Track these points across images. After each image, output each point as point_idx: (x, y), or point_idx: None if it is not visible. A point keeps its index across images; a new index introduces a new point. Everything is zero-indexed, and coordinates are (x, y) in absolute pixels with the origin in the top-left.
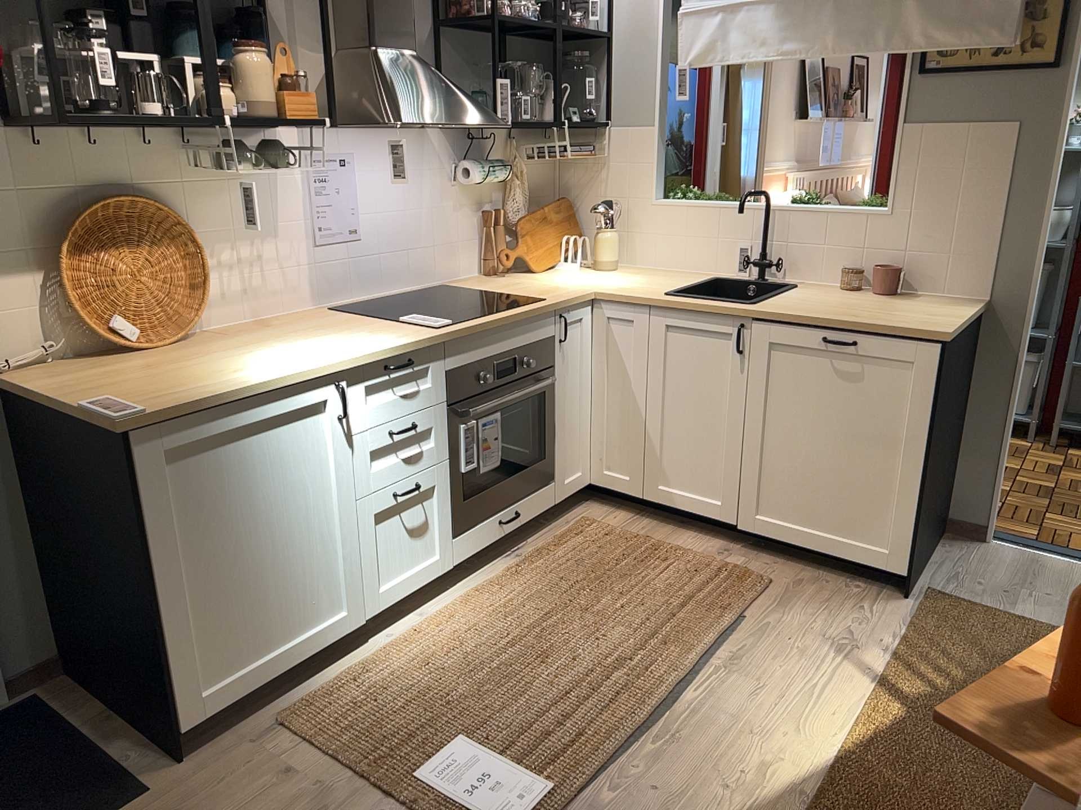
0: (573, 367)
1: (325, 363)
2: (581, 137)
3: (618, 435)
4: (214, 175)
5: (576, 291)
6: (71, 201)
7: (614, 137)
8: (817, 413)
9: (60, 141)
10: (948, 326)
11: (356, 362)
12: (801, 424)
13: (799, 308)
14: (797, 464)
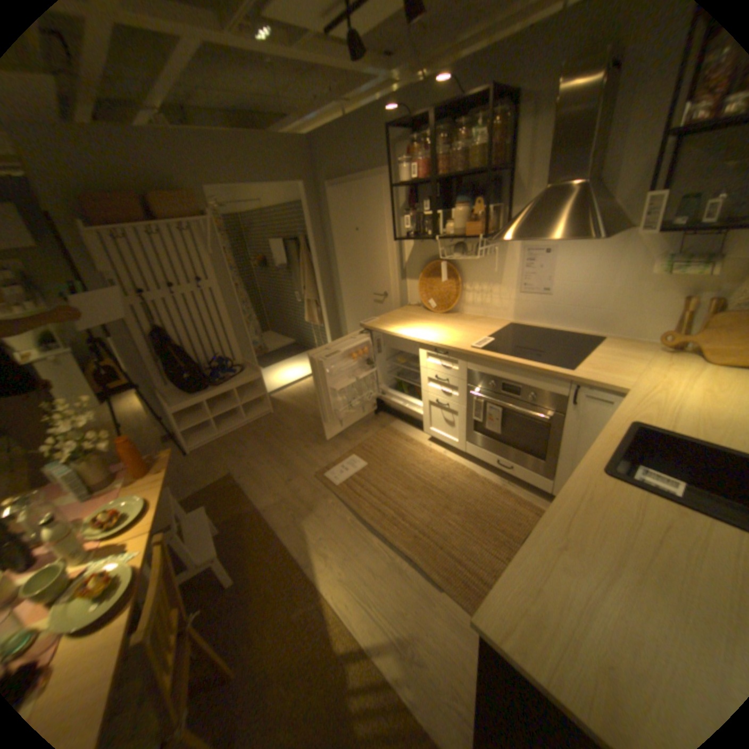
0: (590, 429)
1: (410, 336)
2: None
3: None
4: (475, 253)
5: (620, 381)
6: (429, 259)
7: None
8: None
9: (428, 240)
10: (512, 644)
11: (419, 341)
12: None
13: (602, 510)
14: None
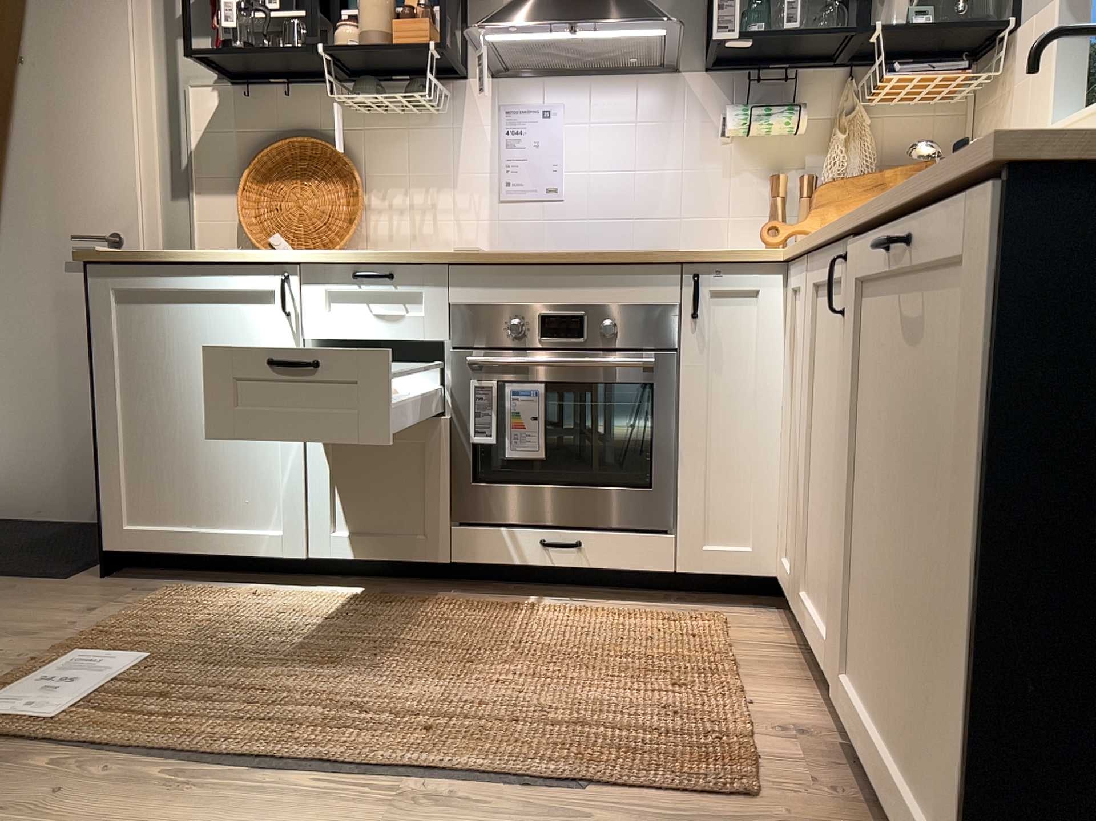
0: (732, 366)
1: (276, 253)
2: (989, 65)
3: (795, 495)
4: (393, 124)
5: (761, 253)
6: (270, 141)
7: (1016, 44)
8: (900, 442)
9: (268, 95)
10: None
11: (308, 259)
12: (888, 470)
13: None
14: (883, 568)
